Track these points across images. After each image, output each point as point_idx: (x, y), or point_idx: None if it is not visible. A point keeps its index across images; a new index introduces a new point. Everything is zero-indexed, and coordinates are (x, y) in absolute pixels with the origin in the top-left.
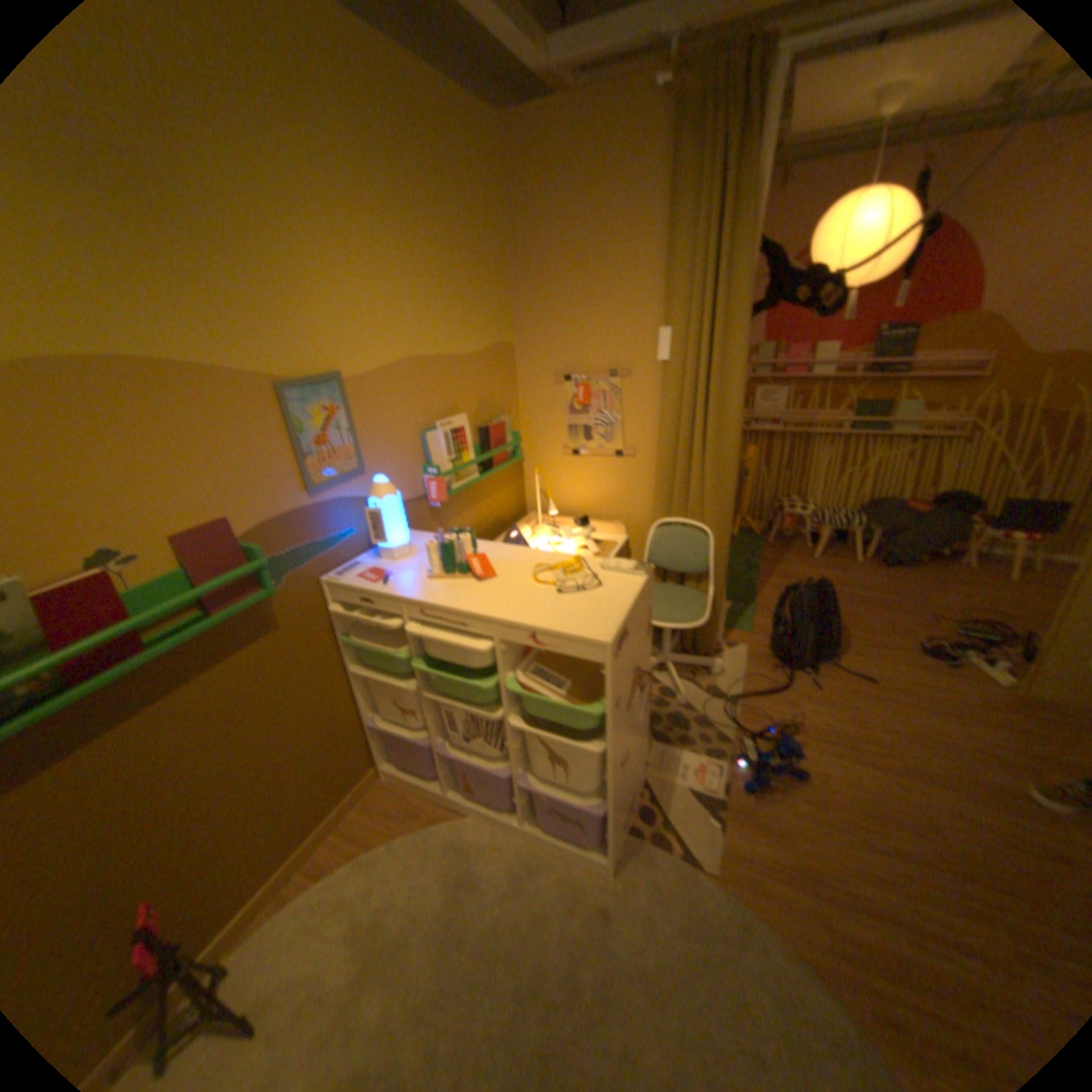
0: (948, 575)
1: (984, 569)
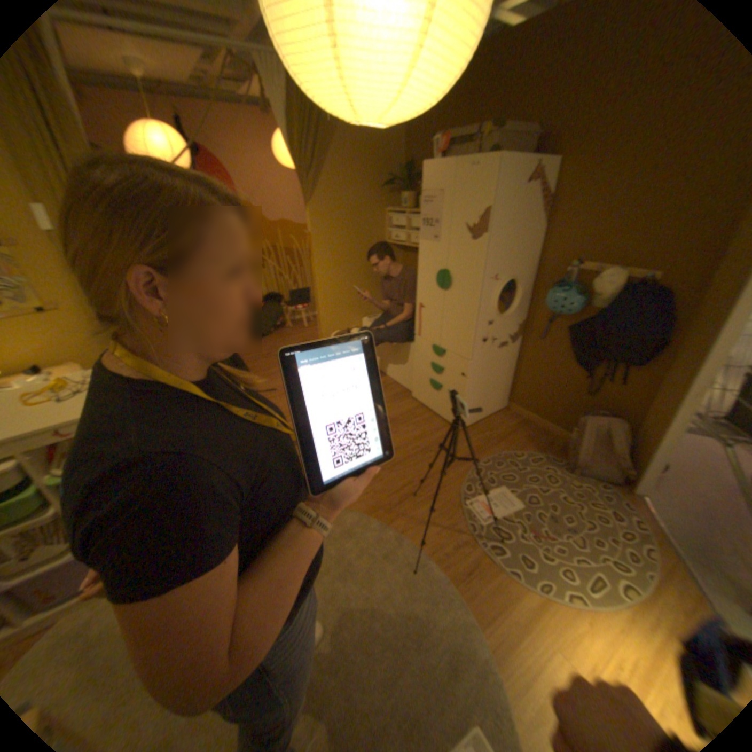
0: (282, 334)
1: (293, 327)
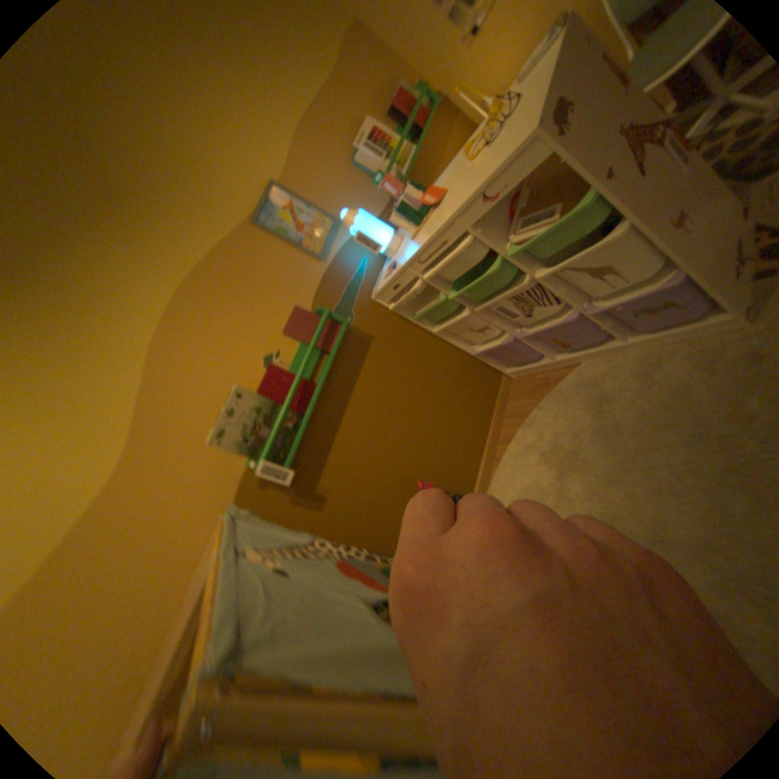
0: None
1: None
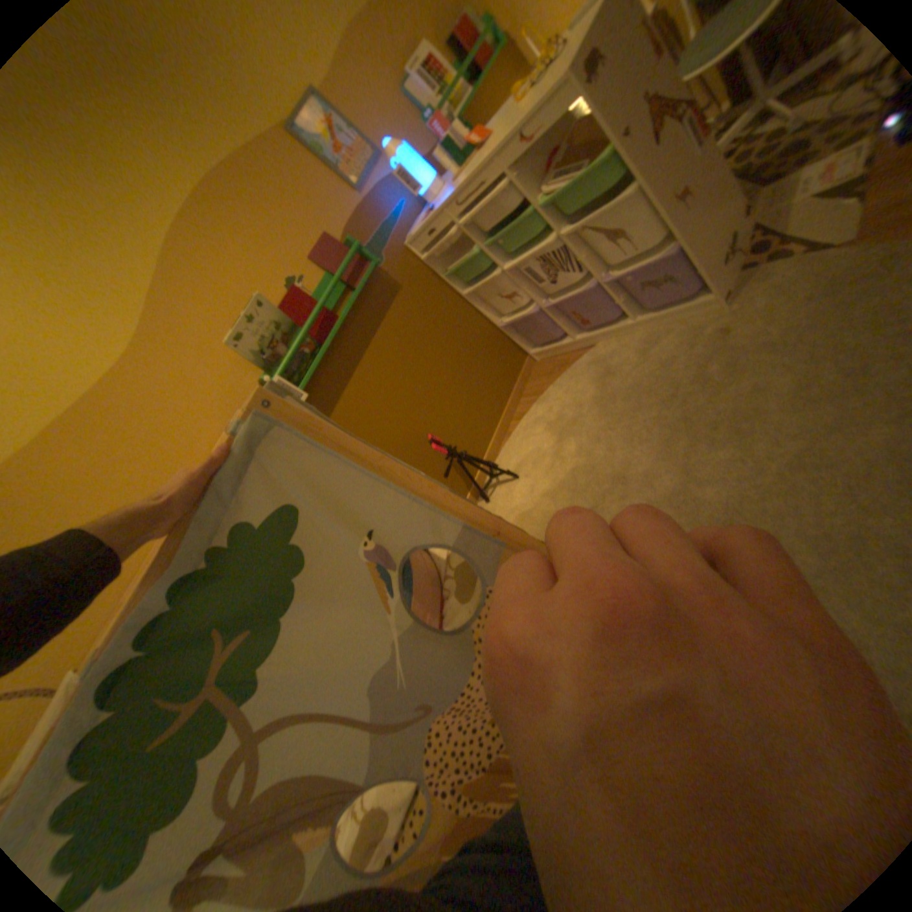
0: None
1: None
